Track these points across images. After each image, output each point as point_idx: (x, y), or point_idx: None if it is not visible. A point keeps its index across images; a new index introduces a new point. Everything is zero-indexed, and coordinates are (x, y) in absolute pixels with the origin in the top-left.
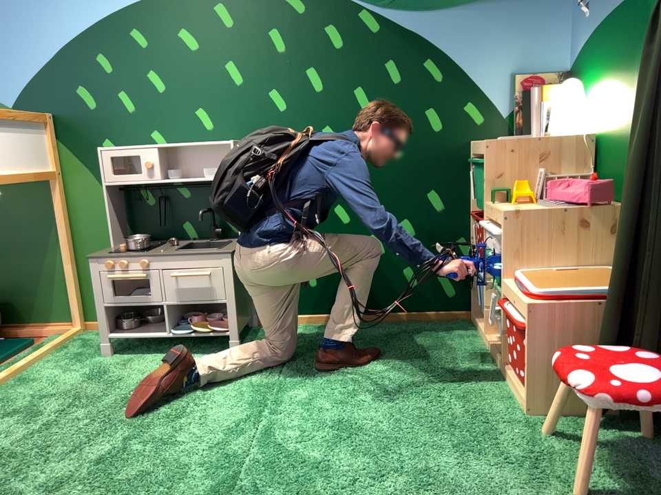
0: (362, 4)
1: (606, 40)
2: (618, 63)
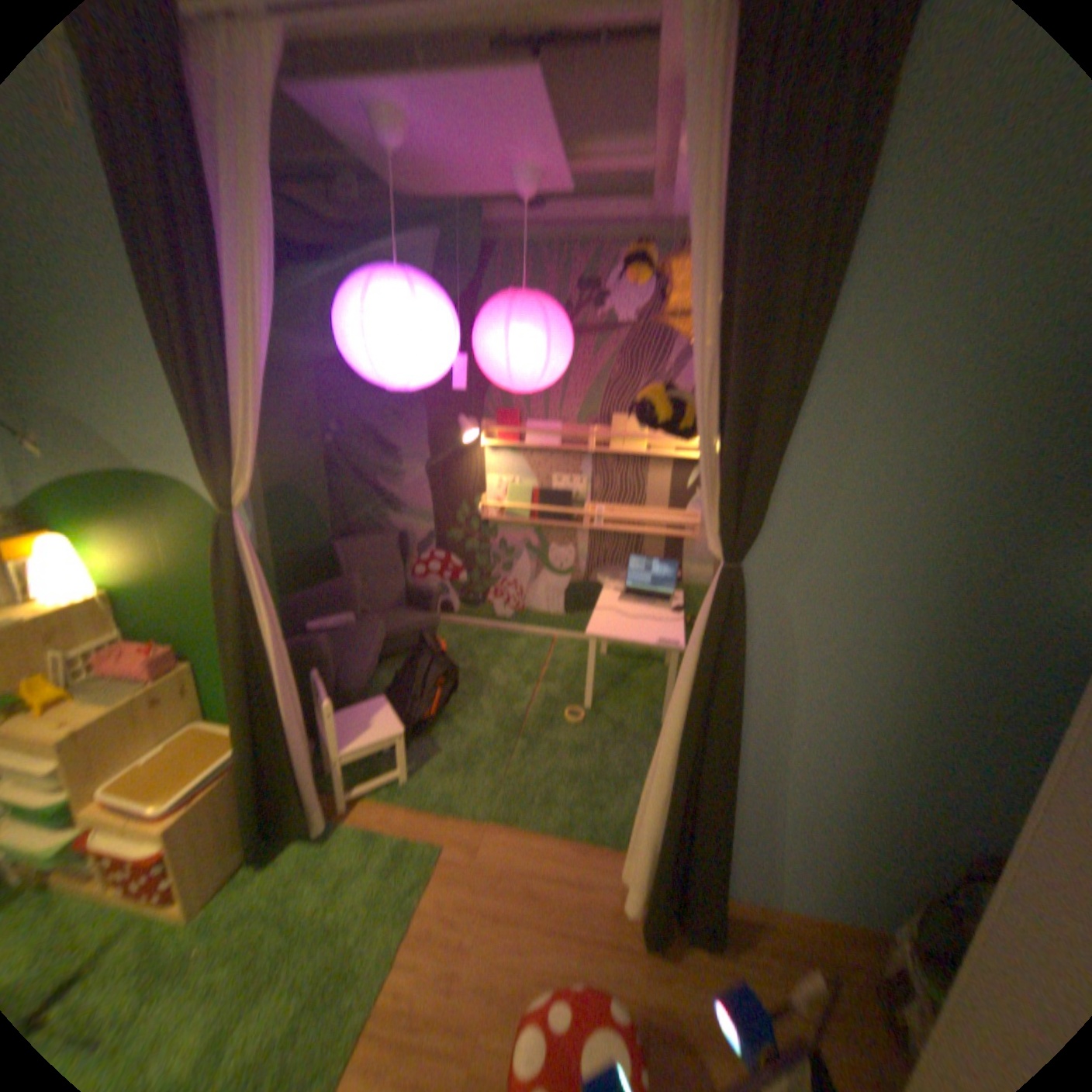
0: None
1: (93, 501)
2: (125, 531)
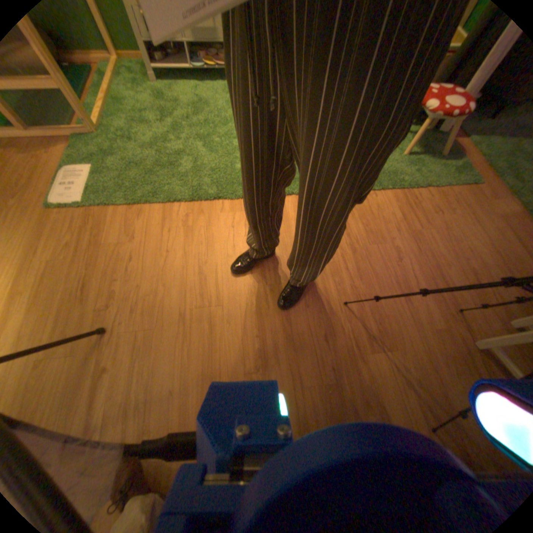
0: None
1: None
2: None
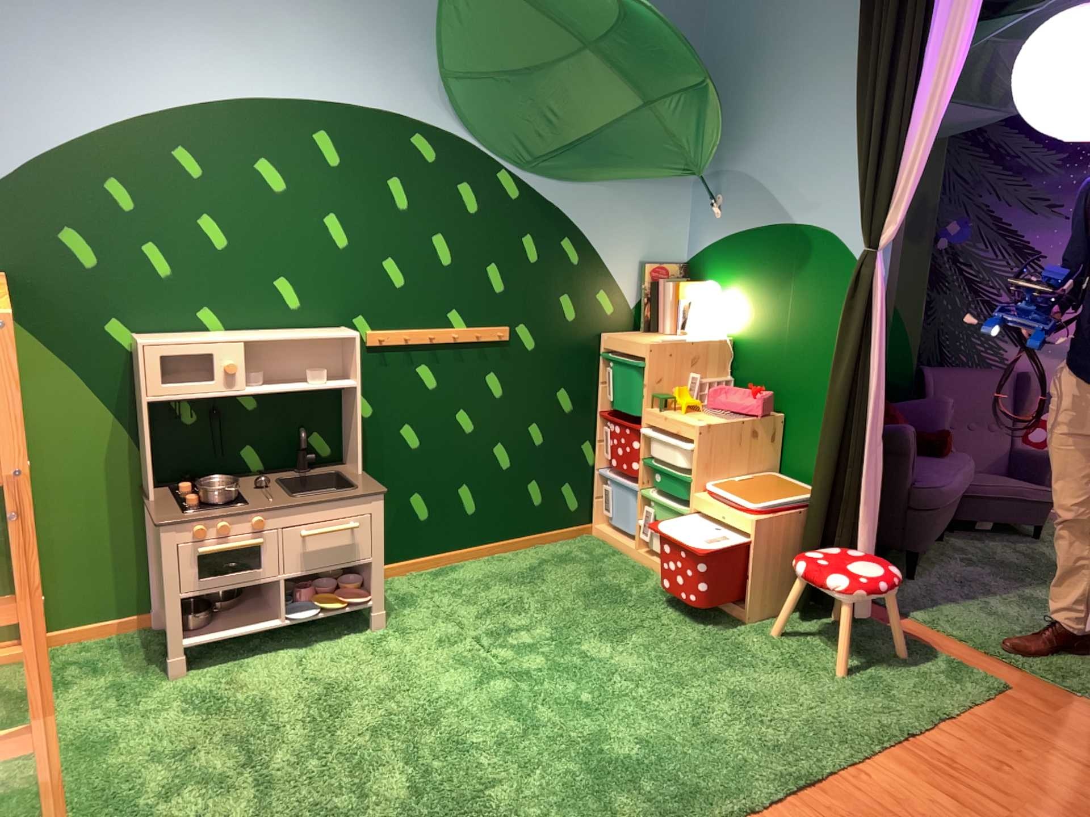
0: (503, 168)
1: (744, 256)
2: (761, 282)
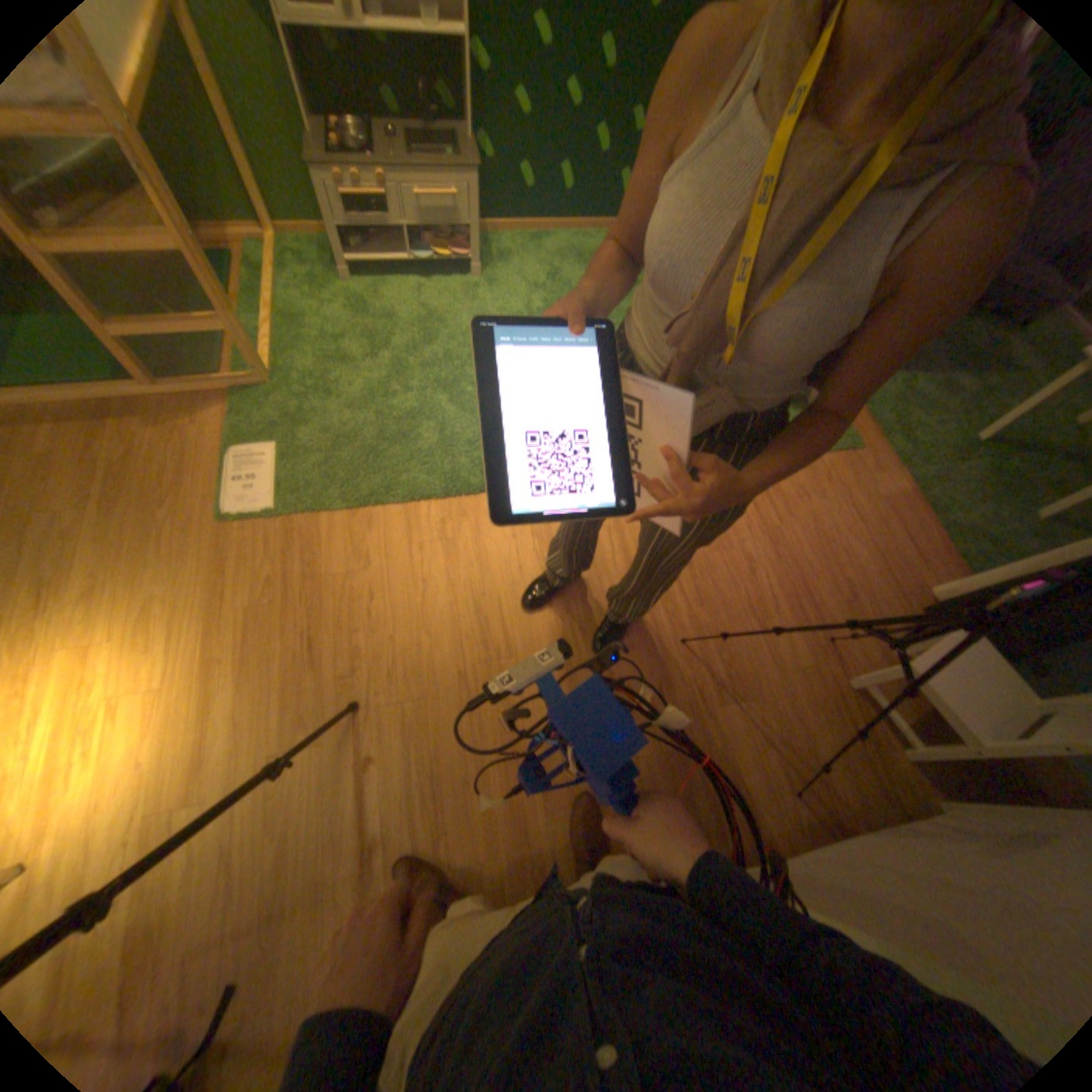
0: None
1: None
2: None
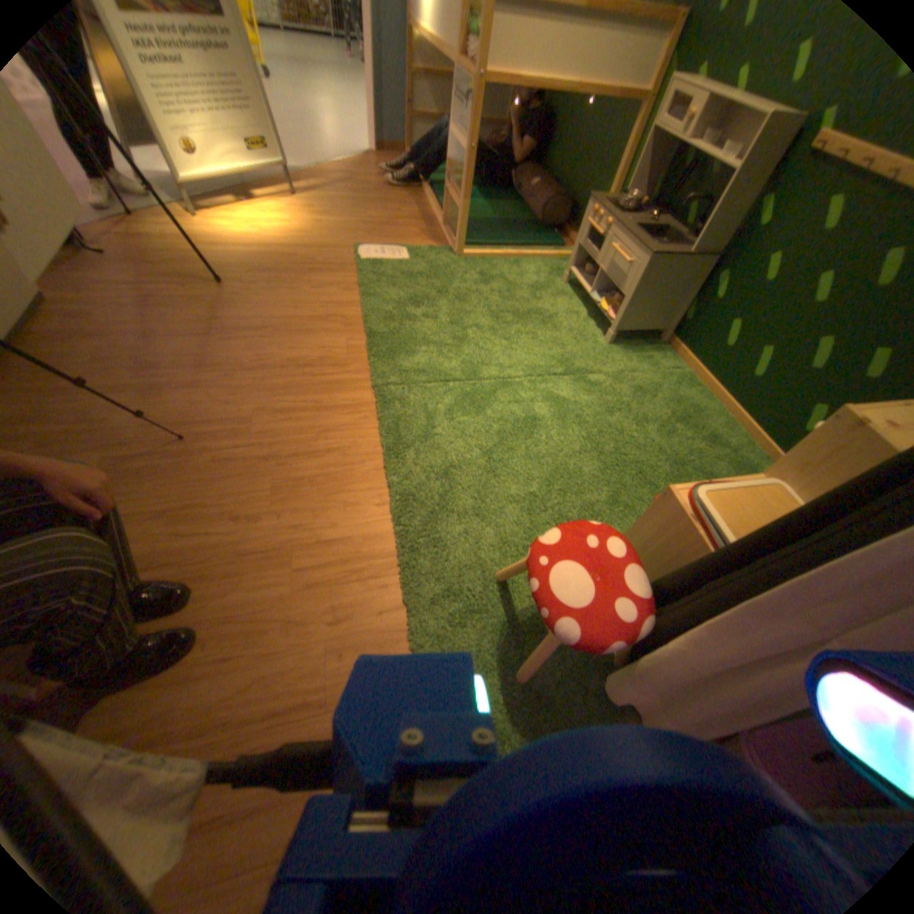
0: None
1: None
2: None
